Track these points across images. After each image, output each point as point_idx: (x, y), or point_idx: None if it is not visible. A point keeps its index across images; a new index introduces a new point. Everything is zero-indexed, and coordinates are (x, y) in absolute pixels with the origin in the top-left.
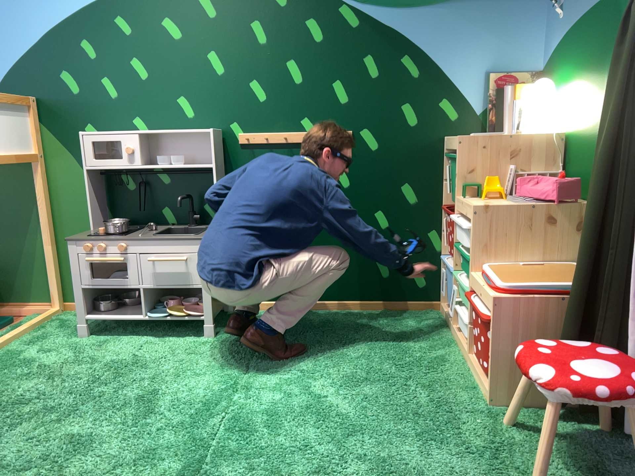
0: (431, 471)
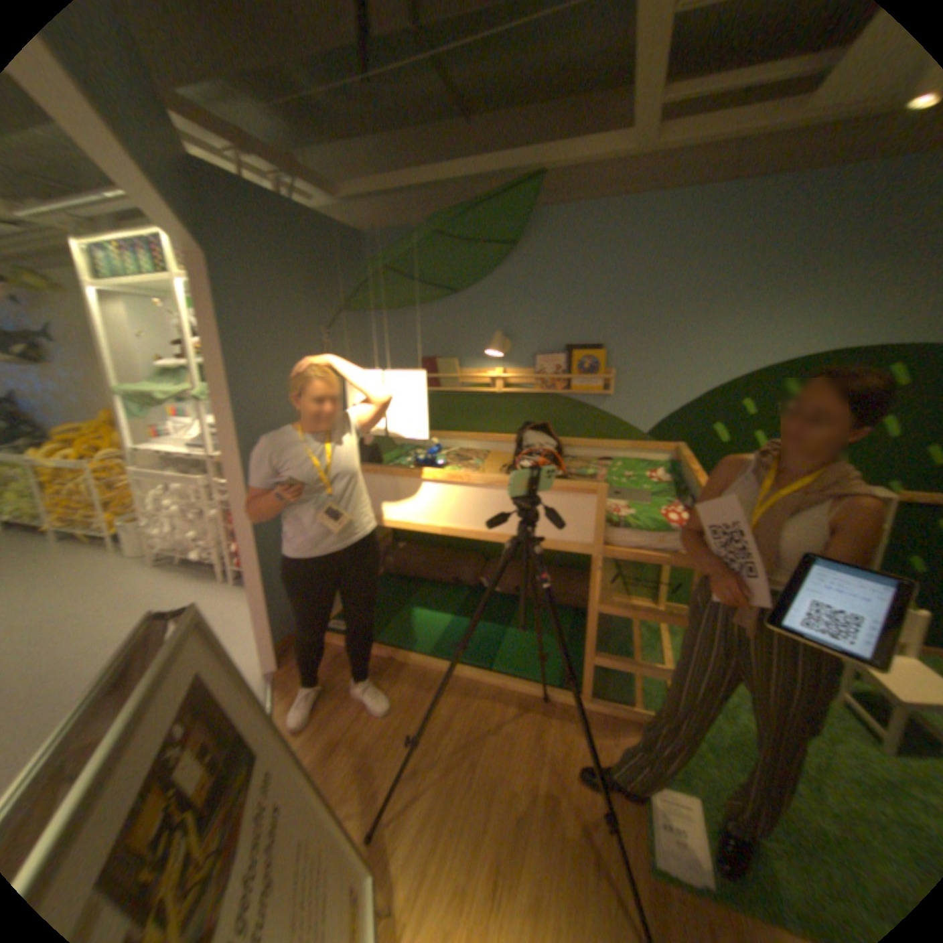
0: None
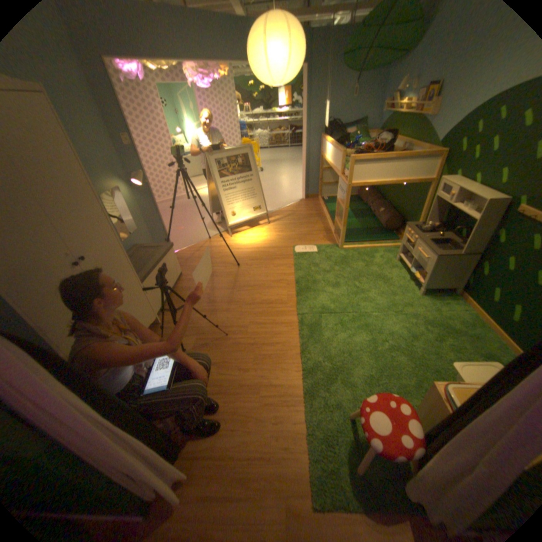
0: (350, 378)
